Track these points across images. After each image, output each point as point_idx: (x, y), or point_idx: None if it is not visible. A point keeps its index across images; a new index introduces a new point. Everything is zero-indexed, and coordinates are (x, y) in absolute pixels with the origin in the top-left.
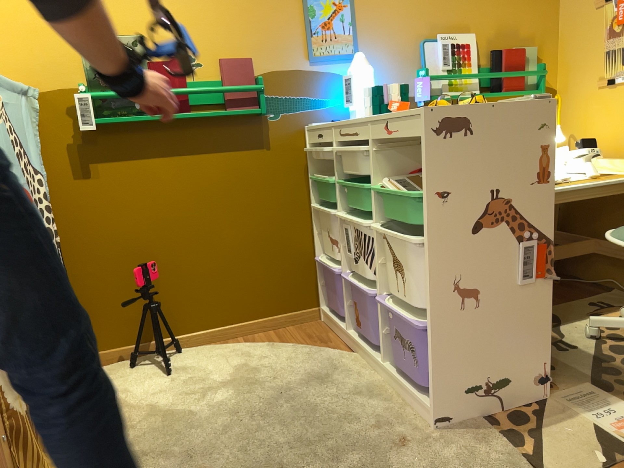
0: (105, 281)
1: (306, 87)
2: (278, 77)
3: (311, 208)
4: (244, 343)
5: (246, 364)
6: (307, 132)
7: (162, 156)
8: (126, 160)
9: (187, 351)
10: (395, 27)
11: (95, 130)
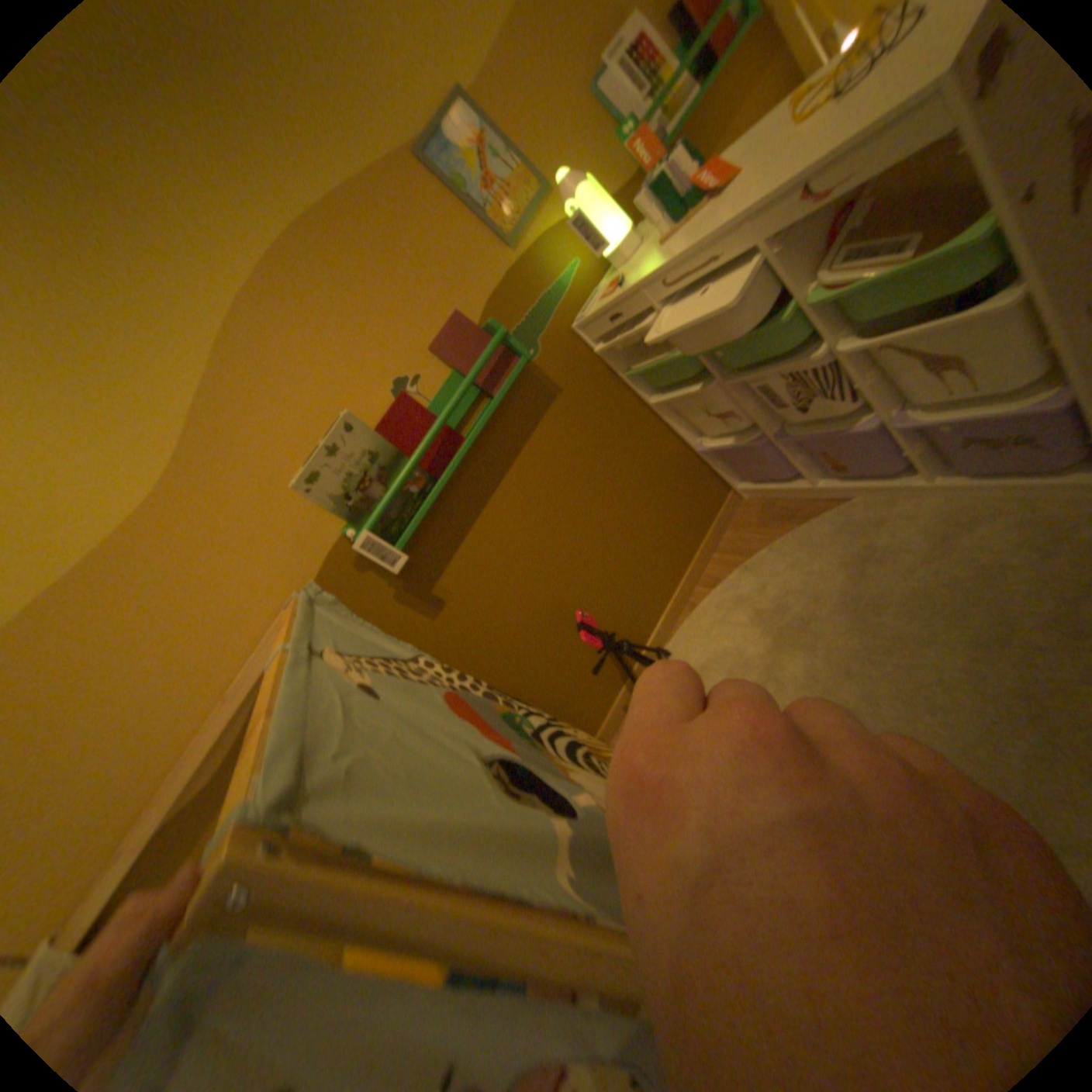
0: (551, 670)
1: (533, 281)
2: (498, 302)
3: (649, 407)
4: (718, 591)
5: (760, 610)
6: (583, 332)
7: (481, 510)
8: (455, 551)
9: (677, 649)
10: (551, 99)
11: (407, 559)
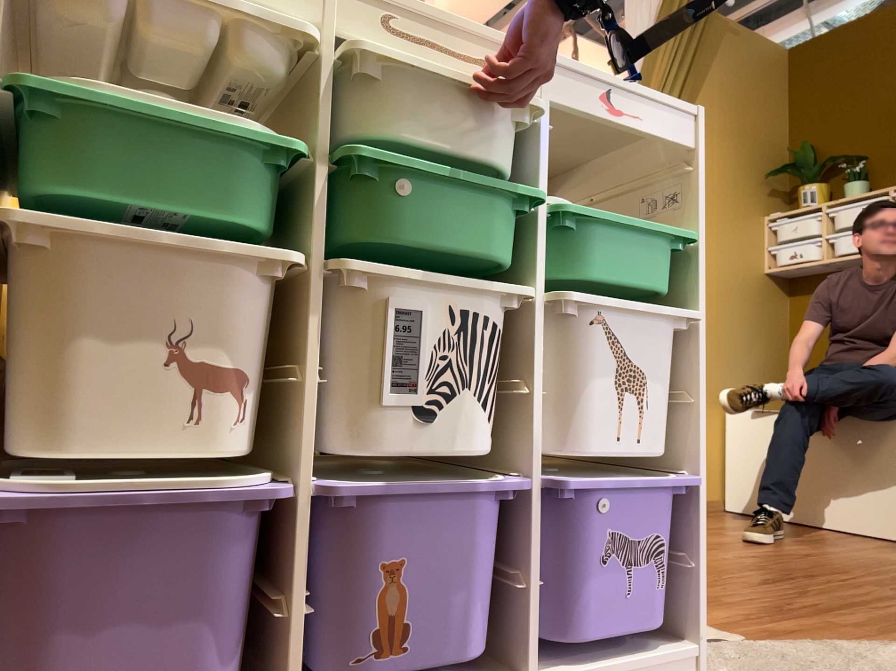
0: None
1: None
2: None
3: None
4: None
5: None
6: None
7: None
8: None
9: None
10: None
11: None
